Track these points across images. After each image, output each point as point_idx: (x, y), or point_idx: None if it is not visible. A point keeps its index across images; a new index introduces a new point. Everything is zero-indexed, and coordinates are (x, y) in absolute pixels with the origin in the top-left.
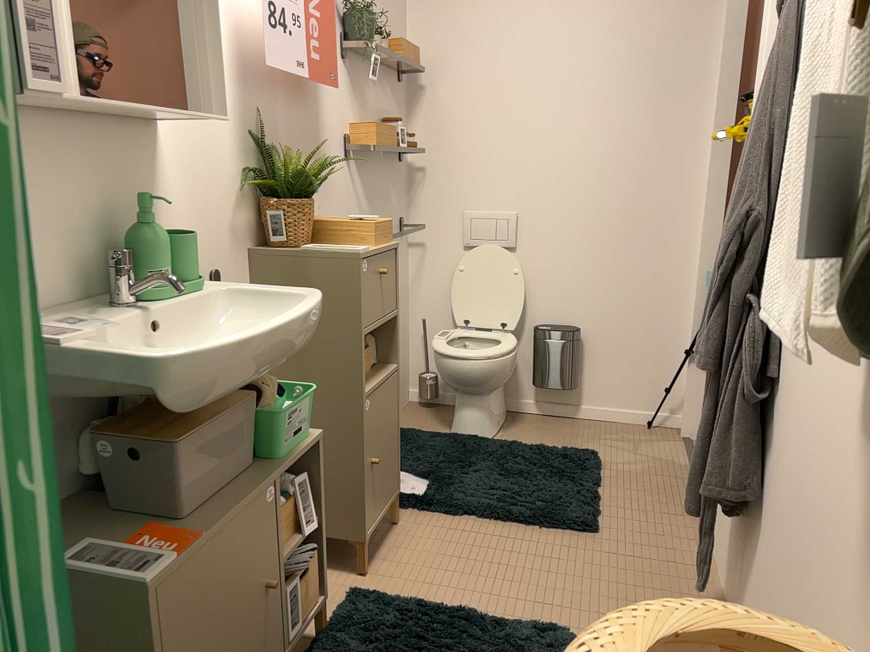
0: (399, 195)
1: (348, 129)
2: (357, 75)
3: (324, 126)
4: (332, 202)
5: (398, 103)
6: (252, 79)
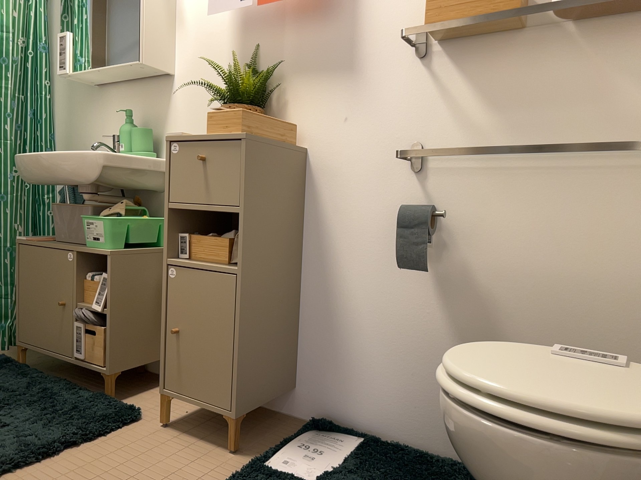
0: None
1: (425, 23)
2: None
3: (362, 33)
4: (371, 112)
5: None
6: (253, 27)
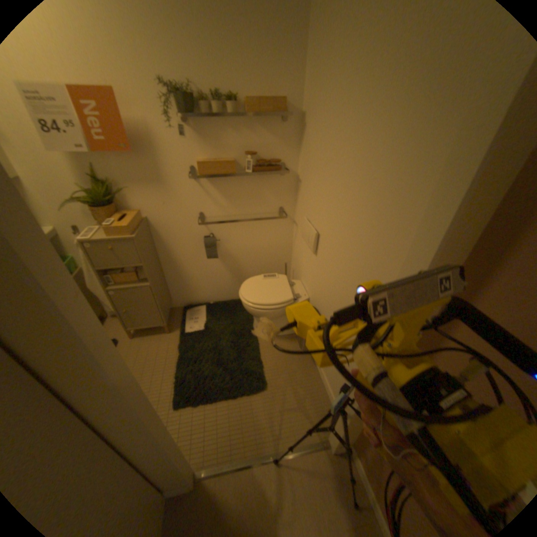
0: (279, 195)
1: (194, 162)
2: (206, 128)
3: (162, 163)
4: (177, 201)
5: (281, 136)
6: (81, 150)
